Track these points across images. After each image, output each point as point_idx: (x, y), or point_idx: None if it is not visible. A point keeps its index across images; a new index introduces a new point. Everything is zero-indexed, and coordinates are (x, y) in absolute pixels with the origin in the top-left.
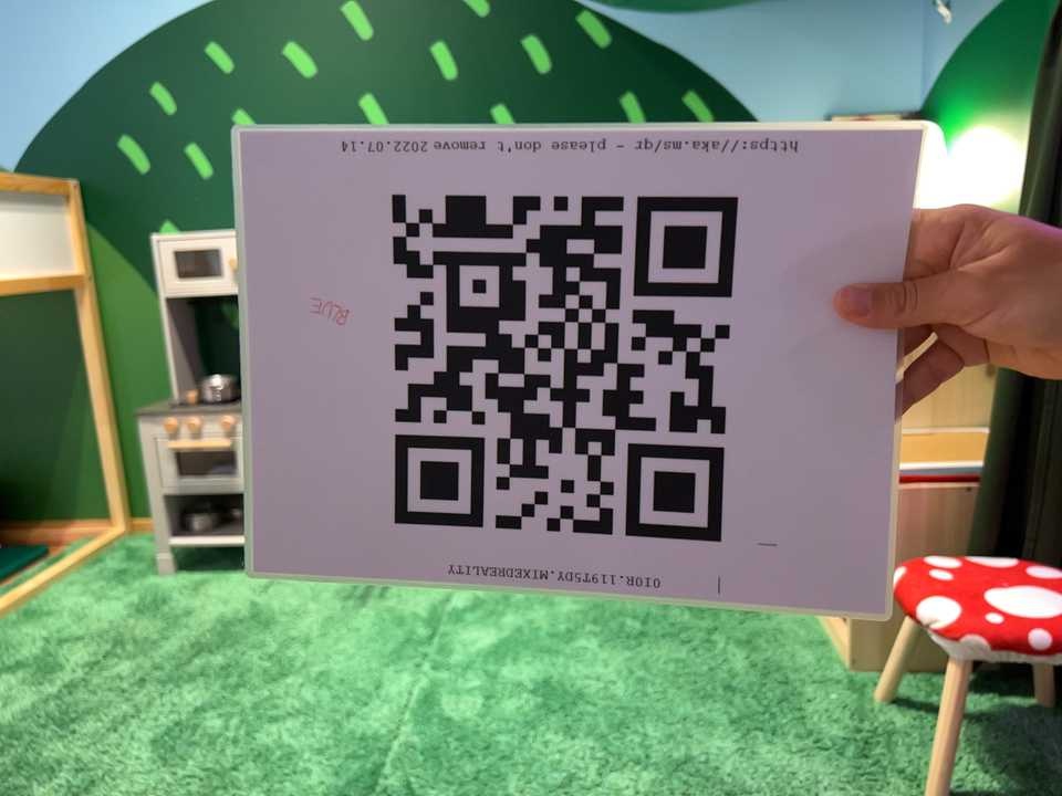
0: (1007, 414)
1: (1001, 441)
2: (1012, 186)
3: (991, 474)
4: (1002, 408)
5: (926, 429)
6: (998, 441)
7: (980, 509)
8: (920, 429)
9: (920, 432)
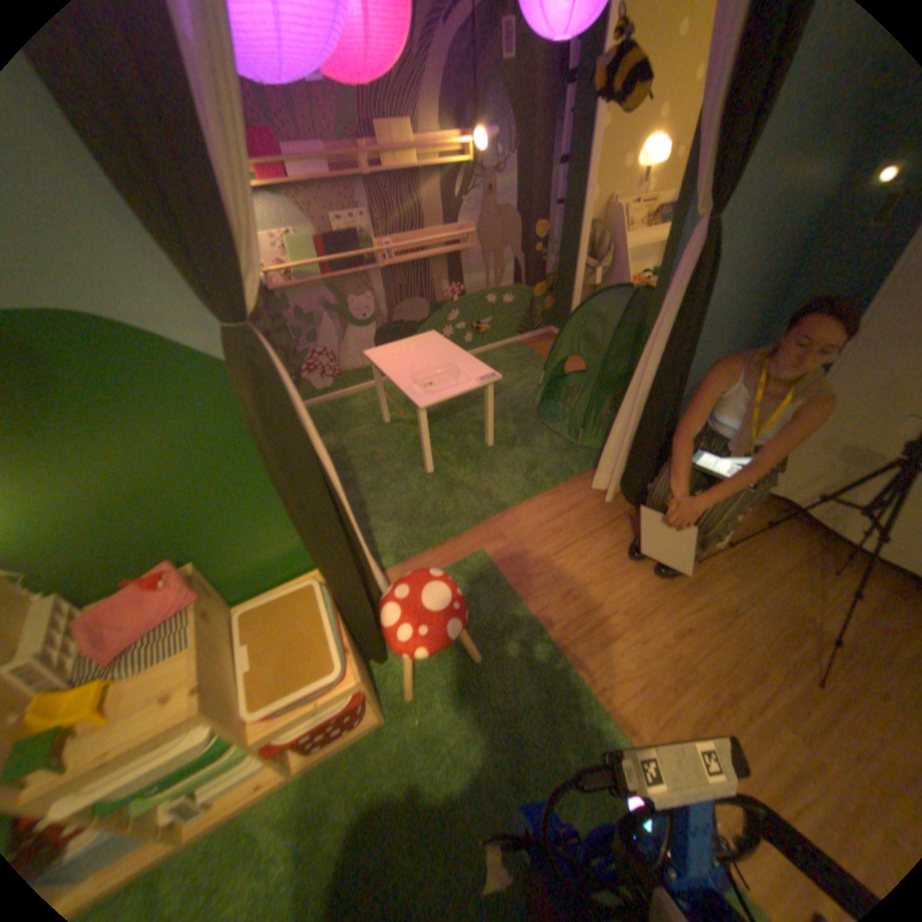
0: (354, 571)
1: (357, 582)
2: (83, 496)
3: (352, 598)
4: (339, 574)
5: (243, 647)
6: (341, 587)
7: (346, 616)
8: (233, 653)
9: (234, 654)
